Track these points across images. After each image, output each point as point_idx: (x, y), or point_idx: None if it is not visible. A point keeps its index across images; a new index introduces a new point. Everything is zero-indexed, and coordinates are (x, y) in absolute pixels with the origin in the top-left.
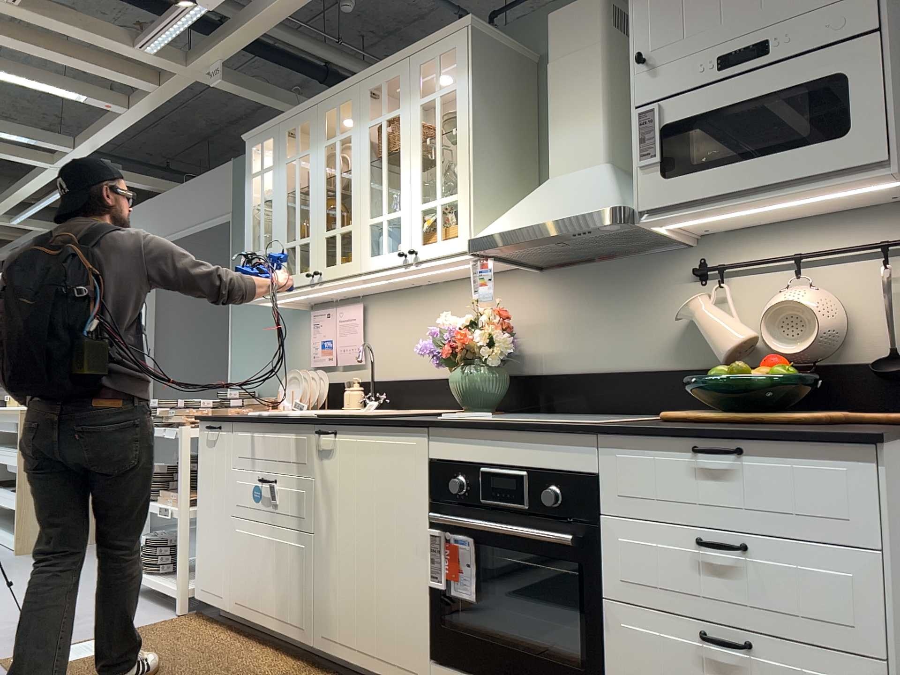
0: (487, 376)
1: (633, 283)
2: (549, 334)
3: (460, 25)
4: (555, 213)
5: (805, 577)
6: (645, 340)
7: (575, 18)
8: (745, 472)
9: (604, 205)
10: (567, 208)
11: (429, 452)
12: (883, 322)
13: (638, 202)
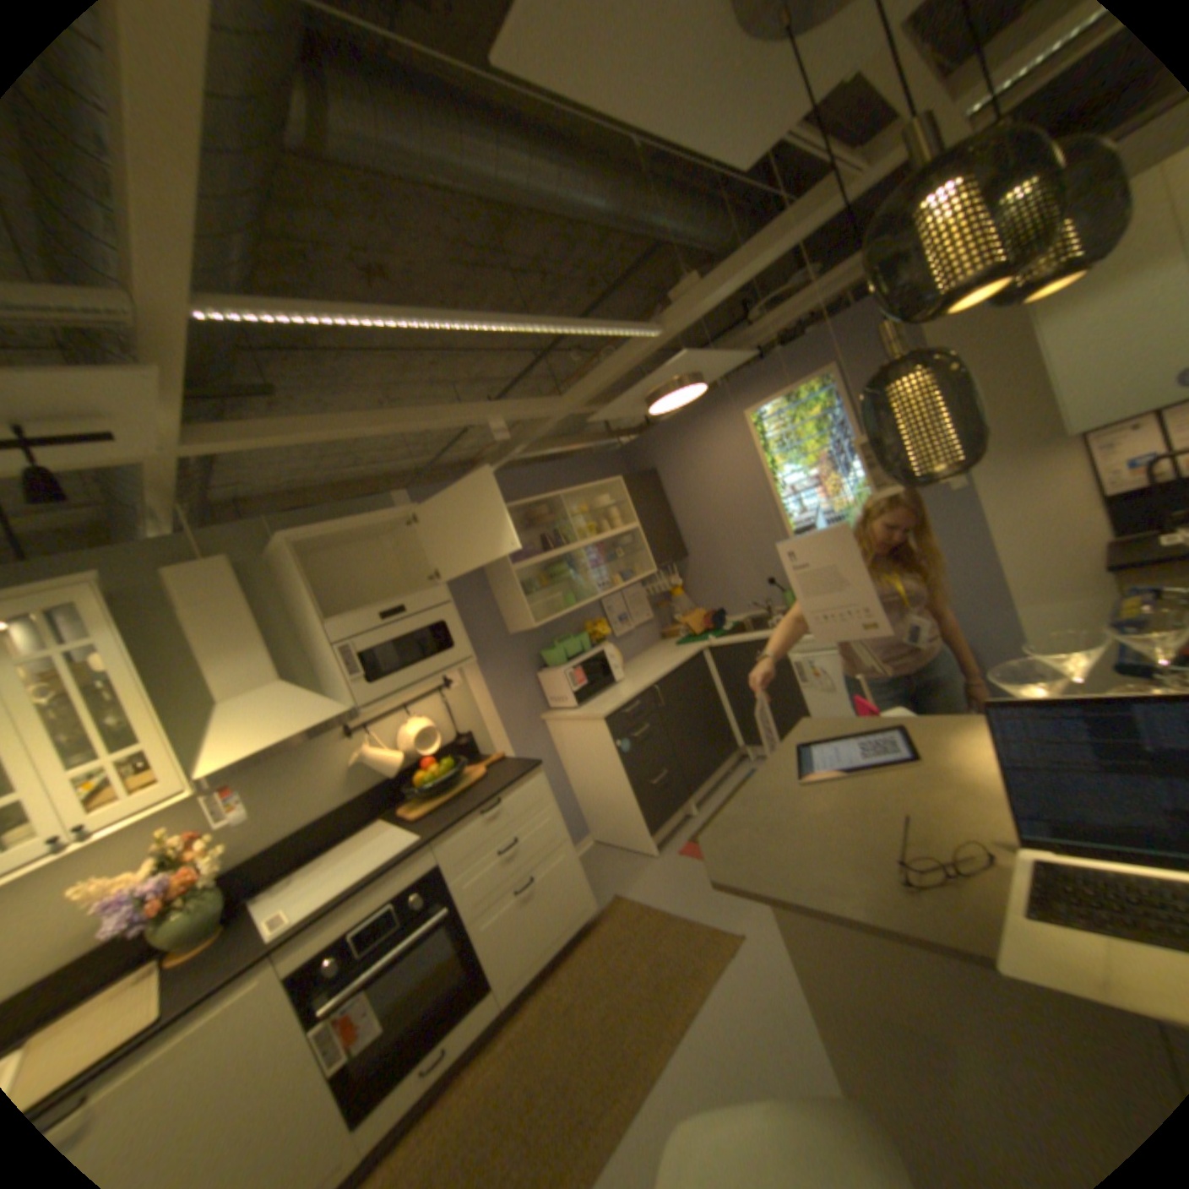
0: (205, 902)
1: (298, 759)
2: (224, 835)
3: (84, 580)
4: (293, 729)
5: (538, 836)
6: (323, 794)
7: (206, 574)
8: (504, 811)
9: (339, 713)
10: (300, 723)
11: (277, 977)
12: (451, 725)
13: (351, 704)
